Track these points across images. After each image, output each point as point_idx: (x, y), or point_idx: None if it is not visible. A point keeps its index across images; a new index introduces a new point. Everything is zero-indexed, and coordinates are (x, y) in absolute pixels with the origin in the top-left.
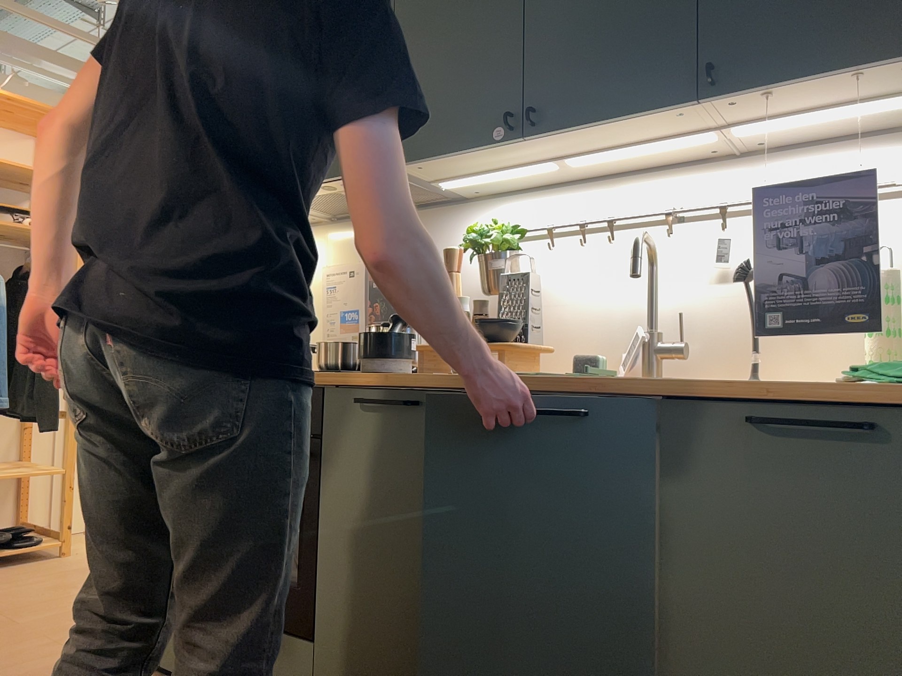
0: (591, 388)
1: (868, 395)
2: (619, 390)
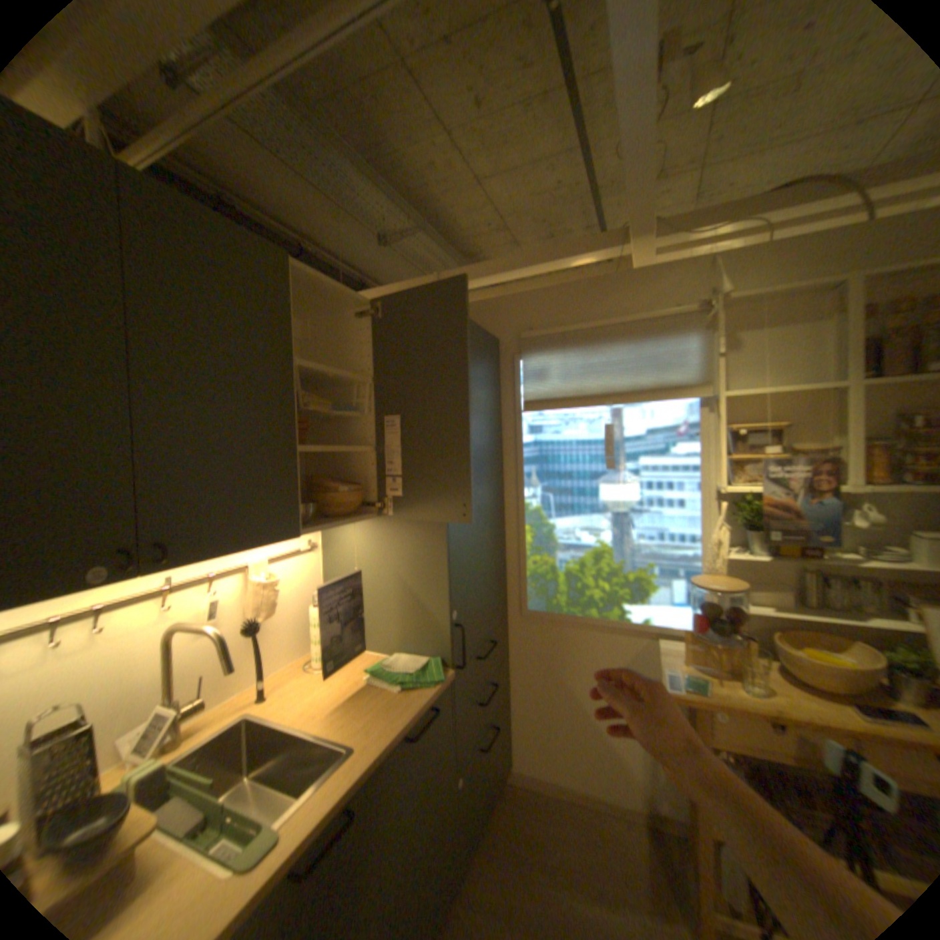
0: (347, 795)
1: (427, 697)
2: (361, 780)
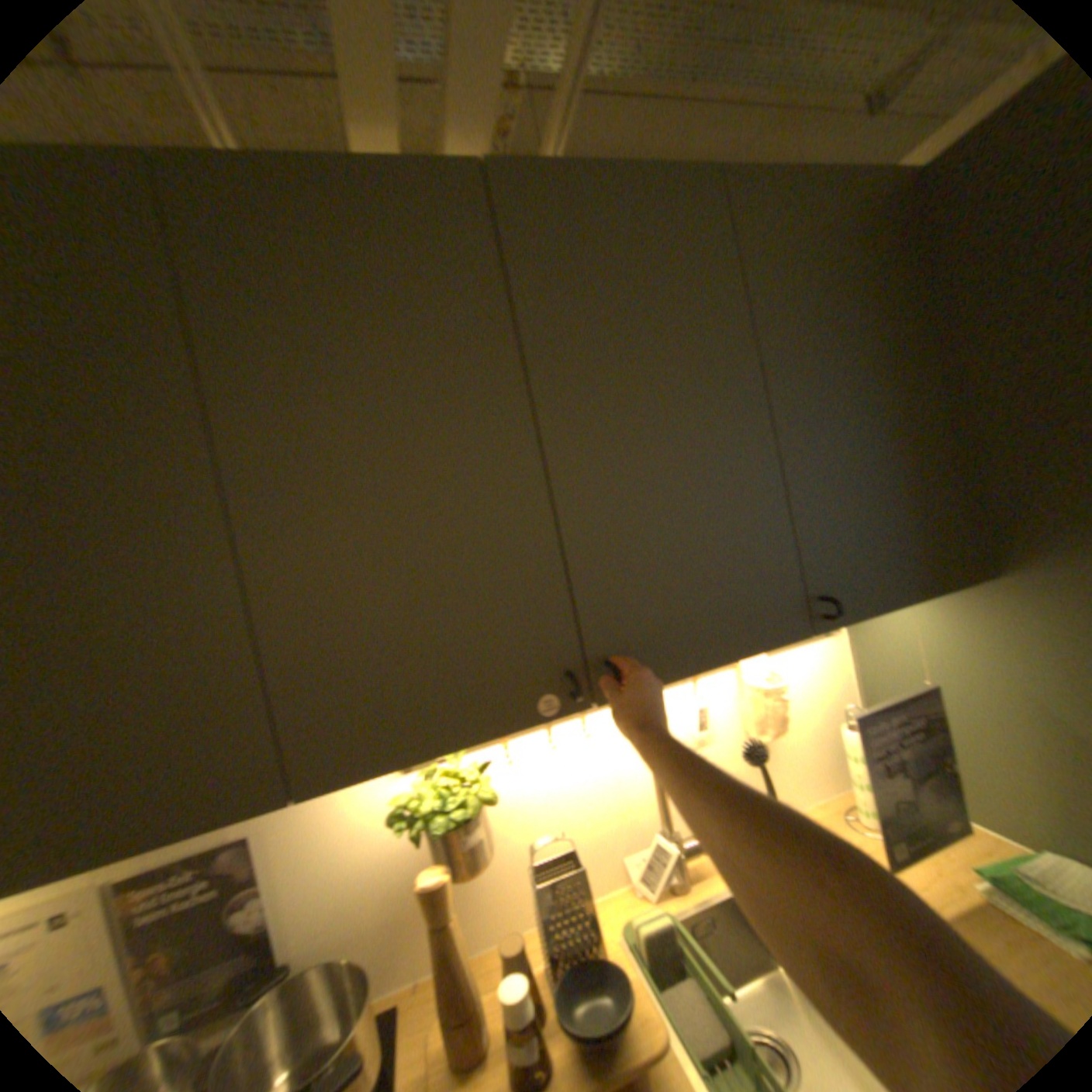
0: None
1: None
2: None
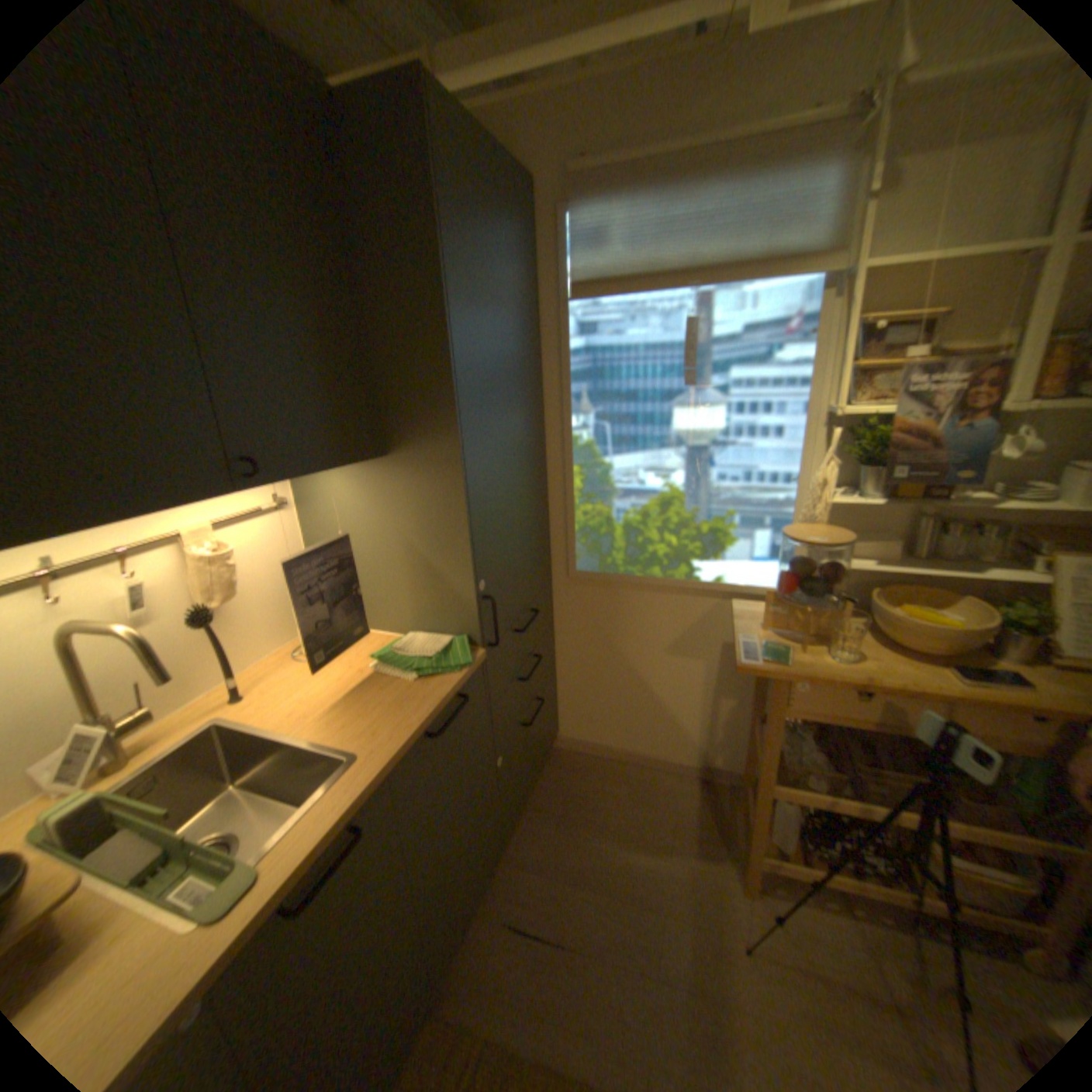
0: (348, 814)
1: (452, 684)
2: (367, 794)
